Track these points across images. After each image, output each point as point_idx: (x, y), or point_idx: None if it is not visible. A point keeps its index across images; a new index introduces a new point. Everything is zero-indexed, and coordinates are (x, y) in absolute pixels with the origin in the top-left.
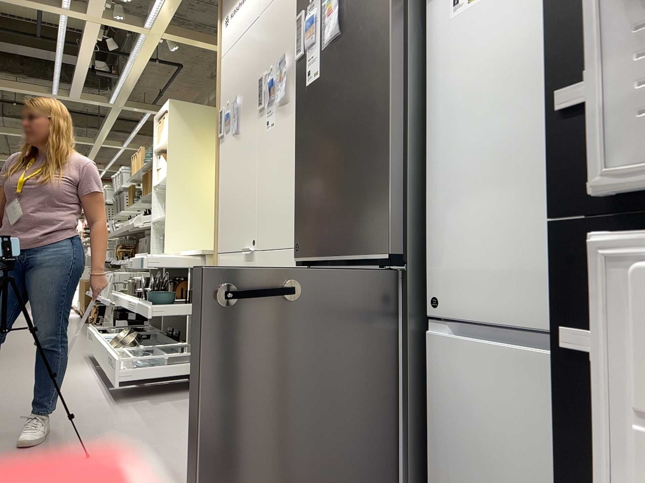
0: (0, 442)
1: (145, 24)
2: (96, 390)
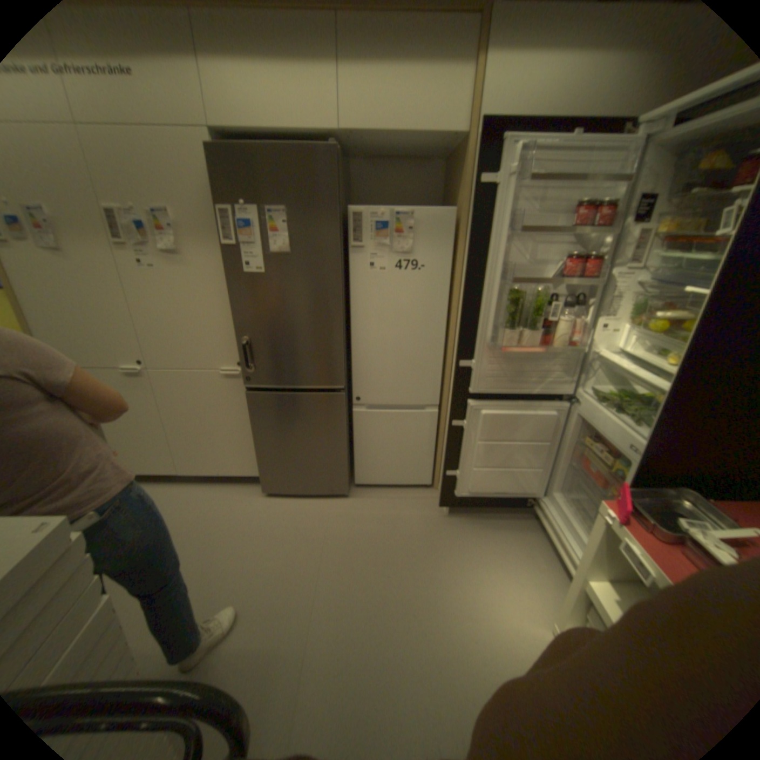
0: None
1: None
2: None
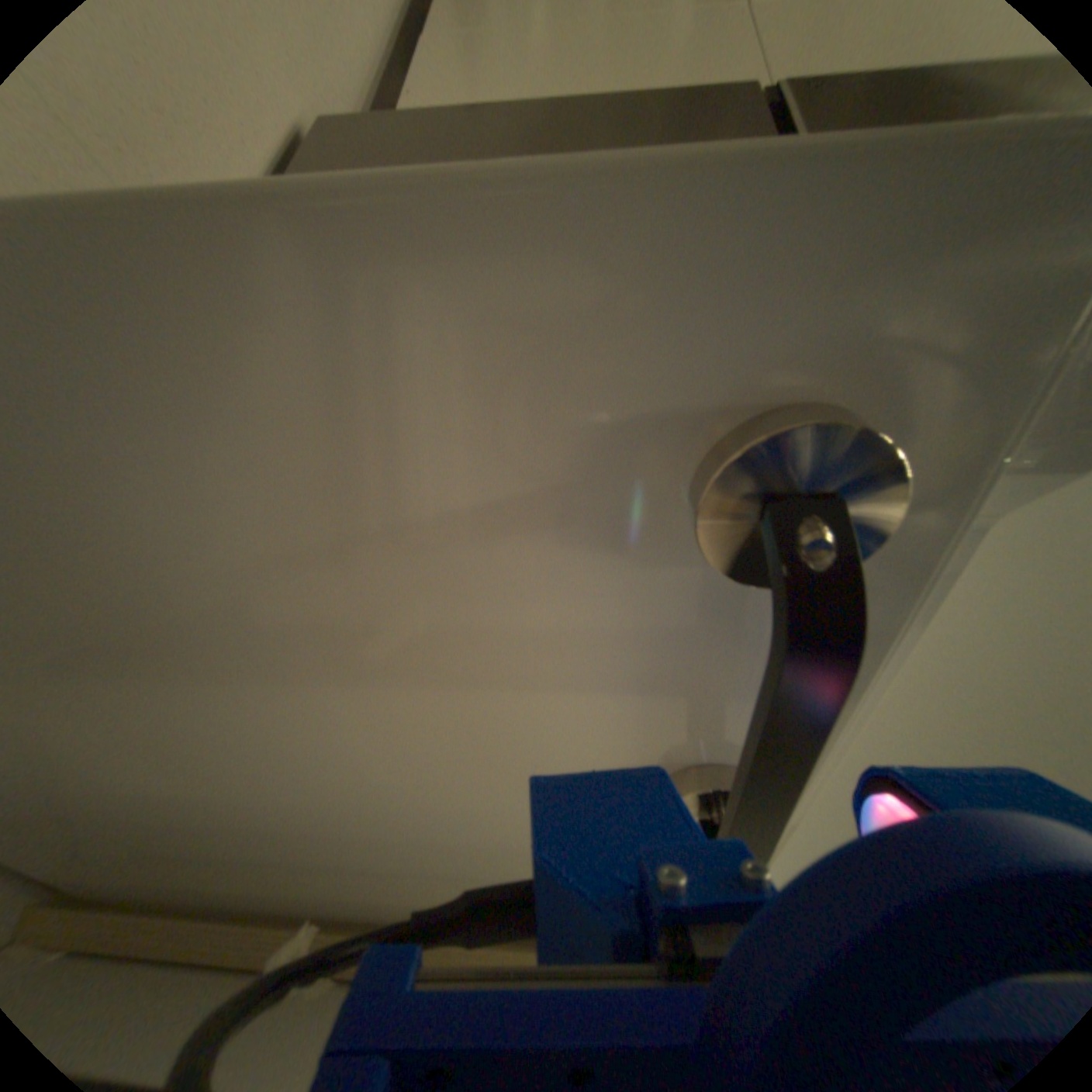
0: None
1: None
2: None
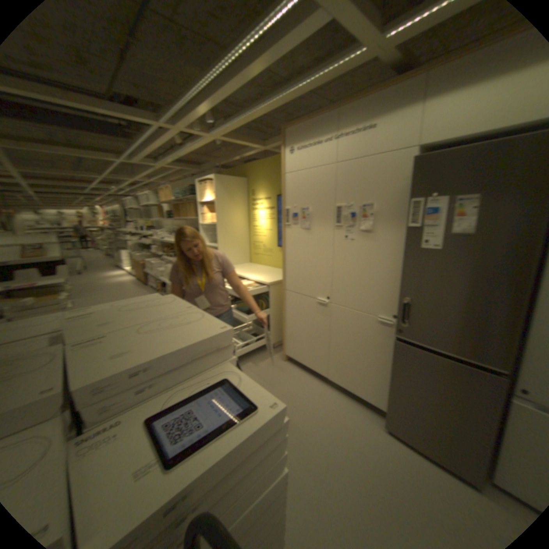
0: None
1: (212, 131)
2: None
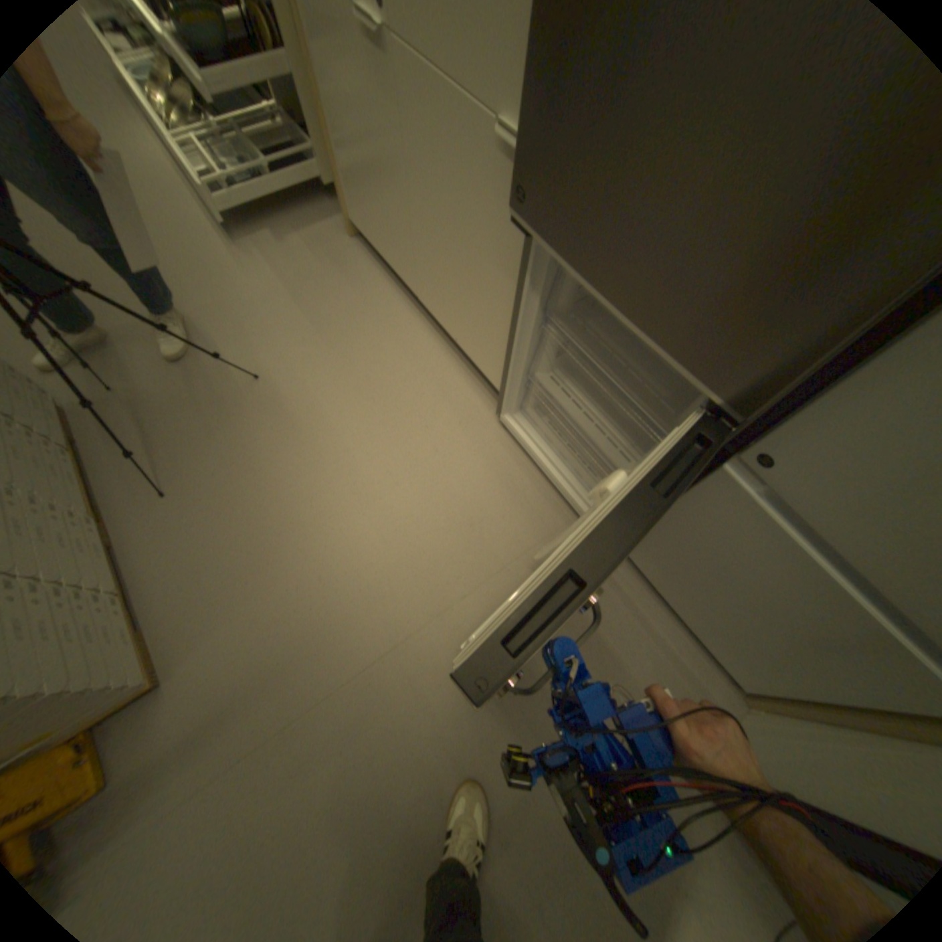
0: (137, 342)
1: None
2: (187, 202)
